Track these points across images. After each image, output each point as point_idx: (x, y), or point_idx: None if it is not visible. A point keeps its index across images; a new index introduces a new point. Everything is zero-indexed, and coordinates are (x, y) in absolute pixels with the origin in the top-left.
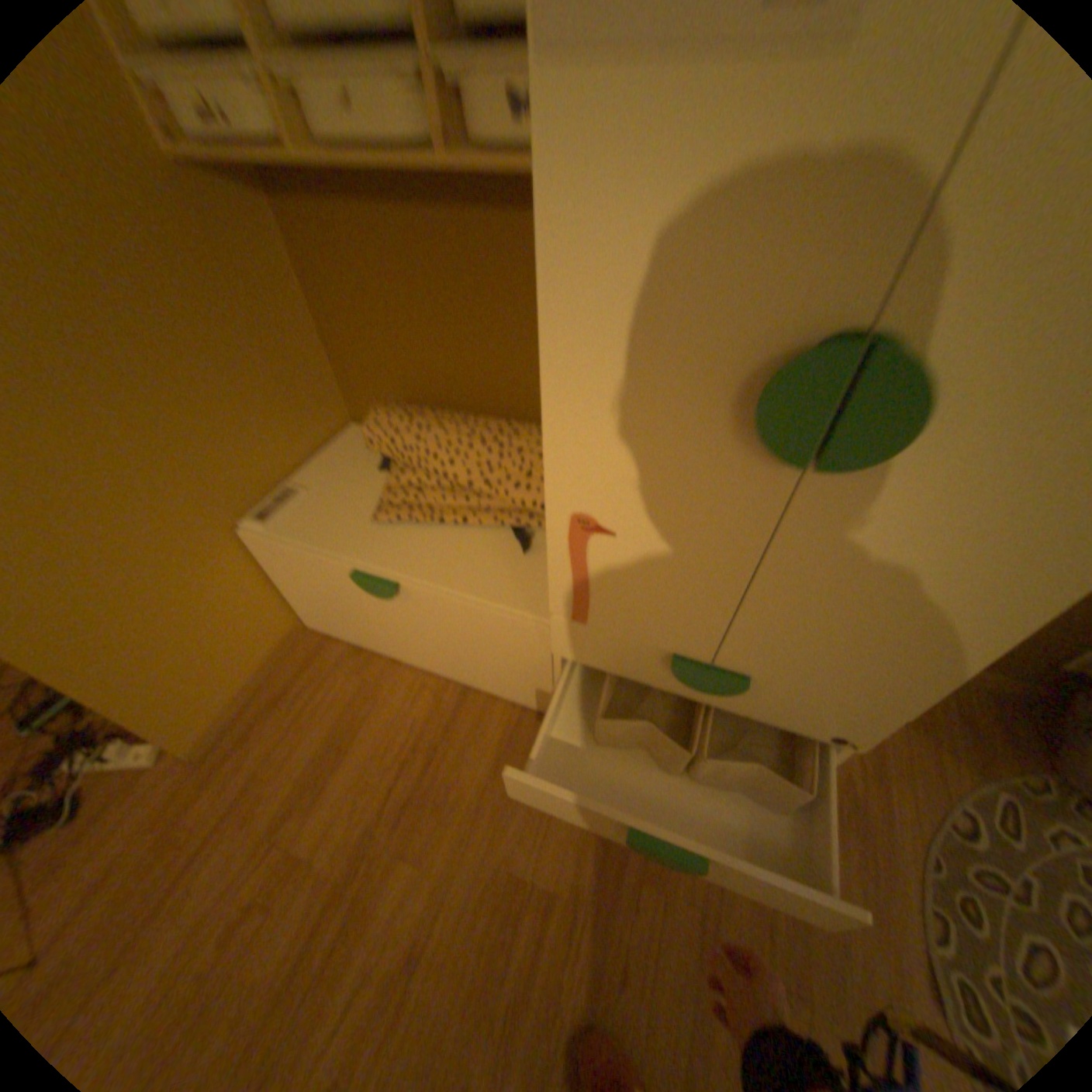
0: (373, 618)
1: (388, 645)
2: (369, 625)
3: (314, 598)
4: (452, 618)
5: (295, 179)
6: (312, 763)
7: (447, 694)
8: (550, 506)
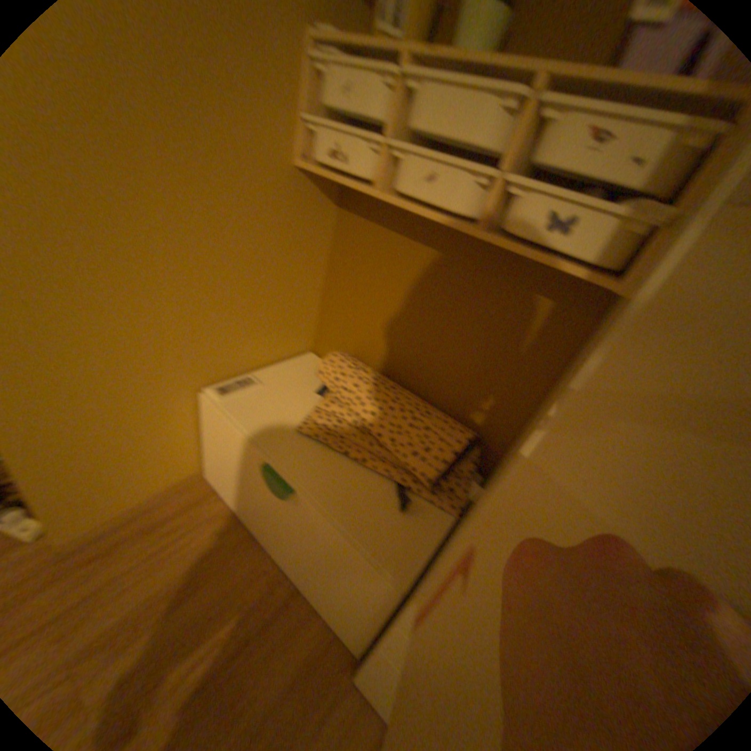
0: (257, 501)
1: (255, 525)
2: (251, 503)
3: (223, 463)
4: (320, 538)
5: (359, 208)
6: (147, 604)
7: (280, 591)
8: (475, 521)
